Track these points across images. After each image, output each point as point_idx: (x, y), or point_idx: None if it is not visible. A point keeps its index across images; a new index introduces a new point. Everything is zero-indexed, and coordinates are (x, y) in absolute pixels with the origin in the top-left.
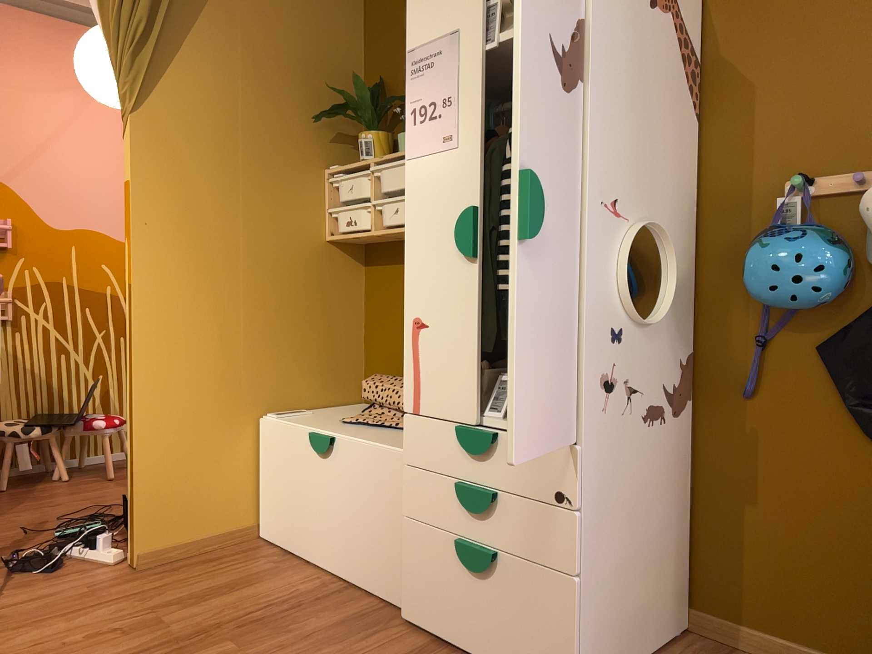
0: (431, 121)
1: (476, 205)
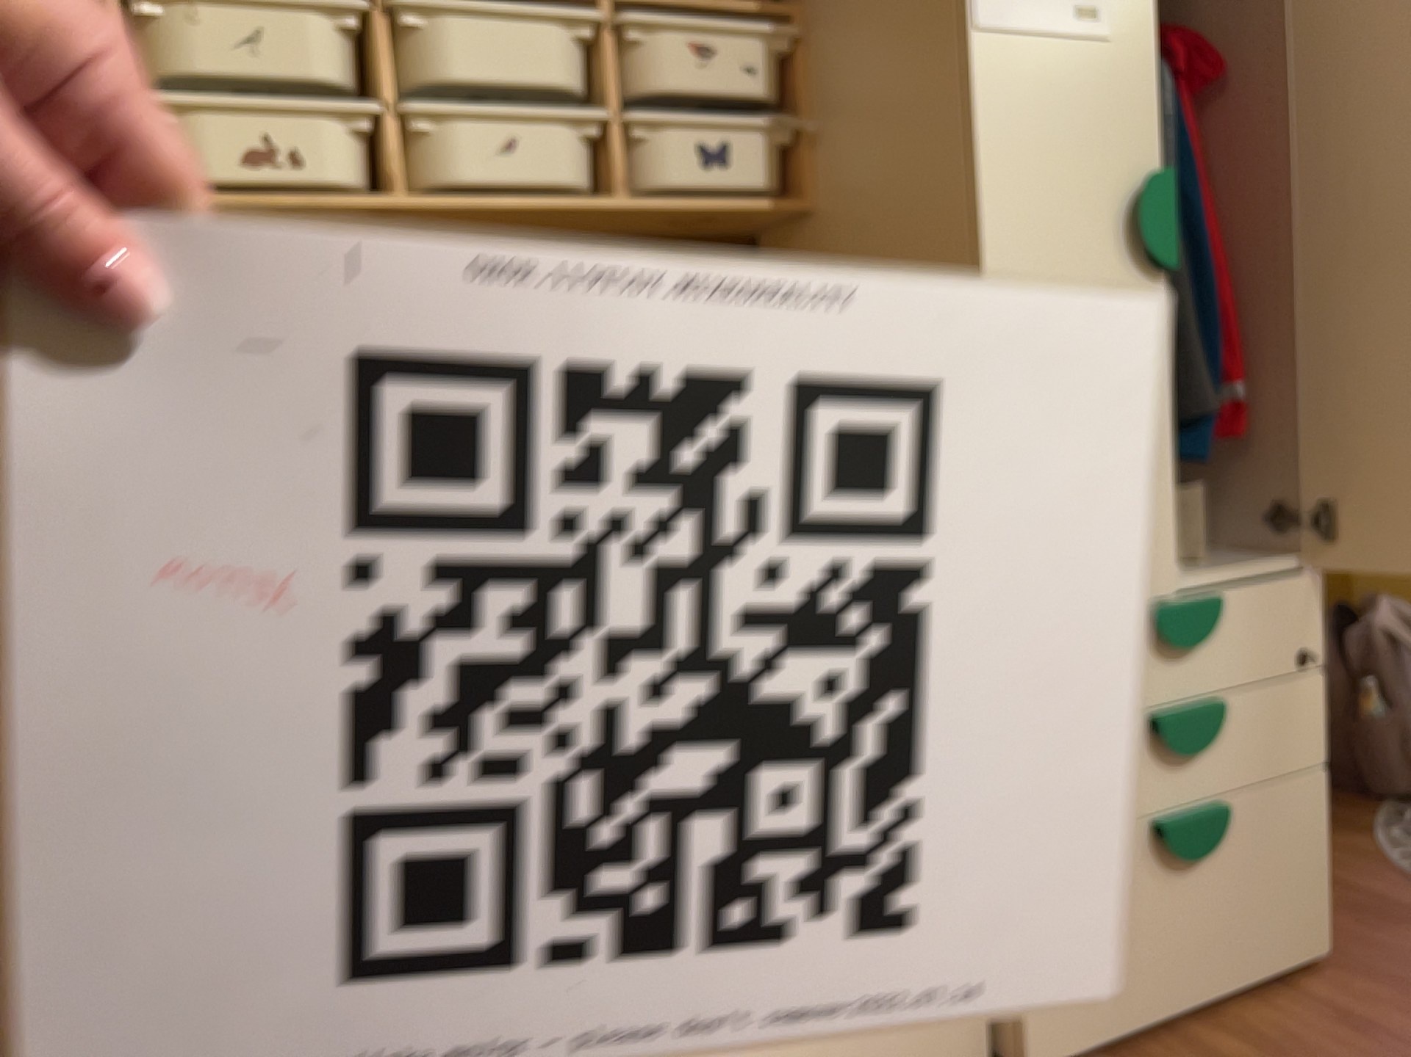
0: None
1: (1171, 169)
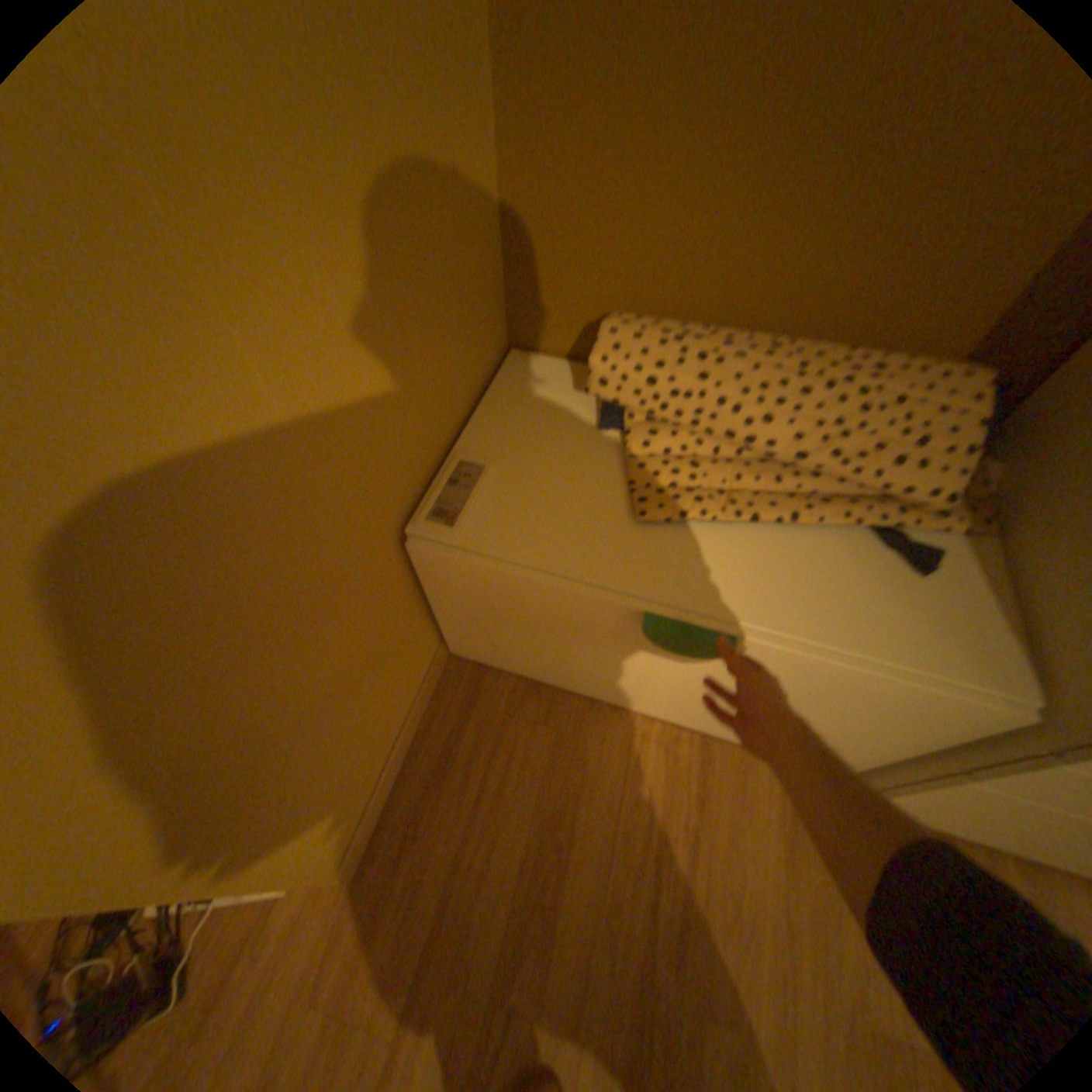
0: None
1: None
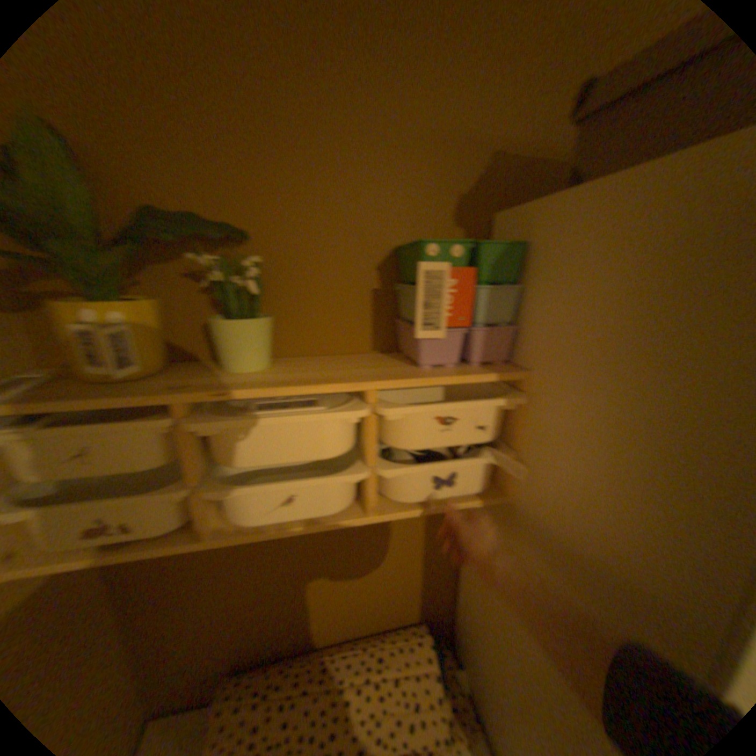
0: None
1: None
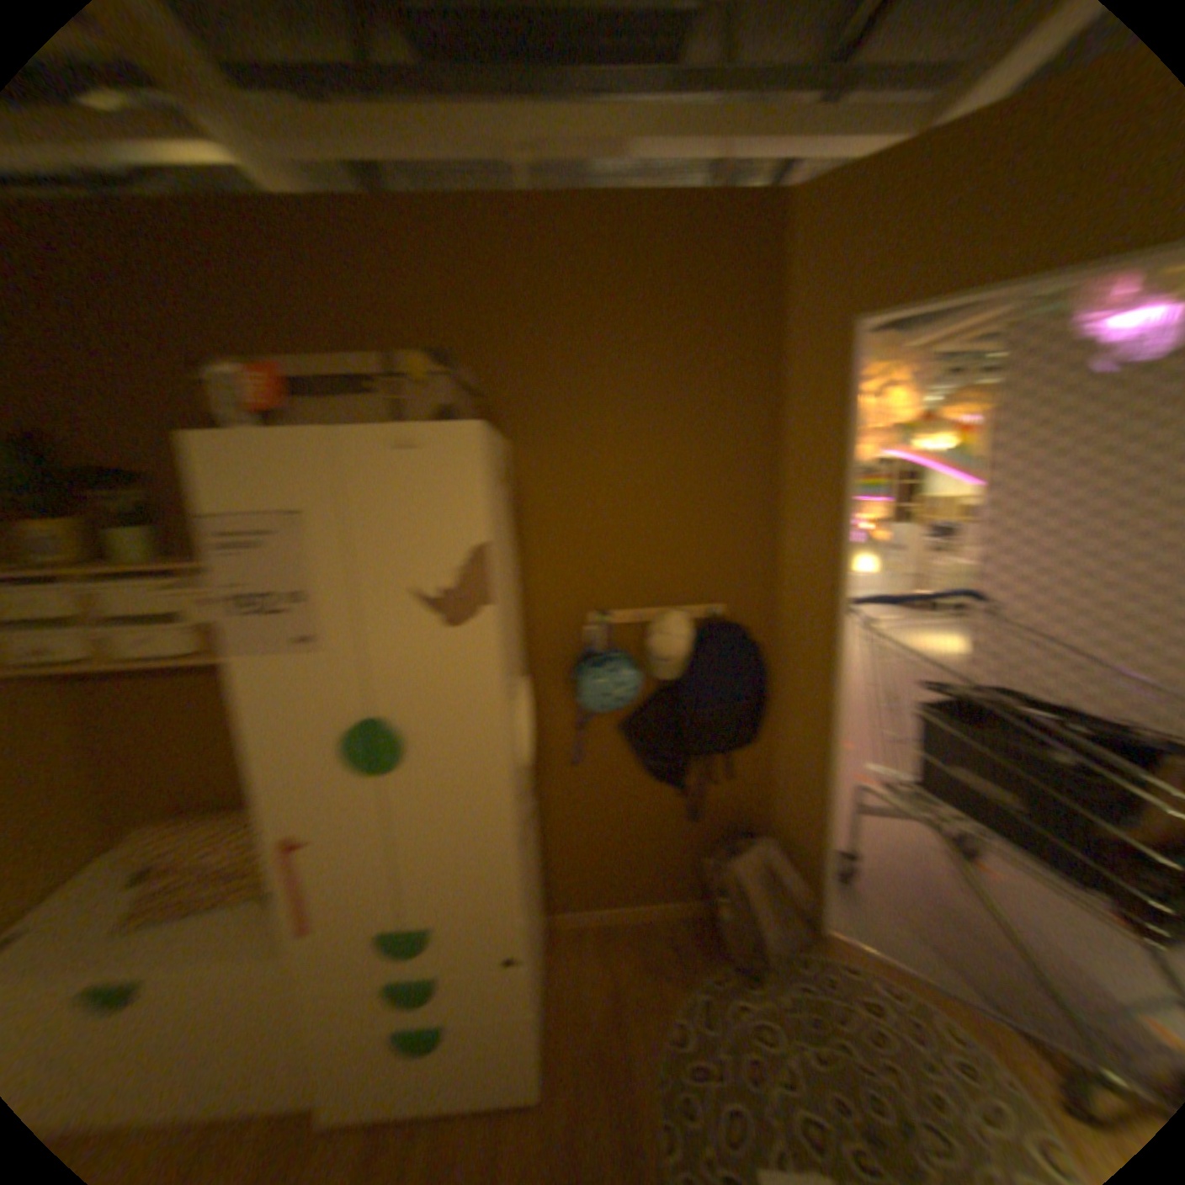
0: (258, 617)
1: (361, 723)
